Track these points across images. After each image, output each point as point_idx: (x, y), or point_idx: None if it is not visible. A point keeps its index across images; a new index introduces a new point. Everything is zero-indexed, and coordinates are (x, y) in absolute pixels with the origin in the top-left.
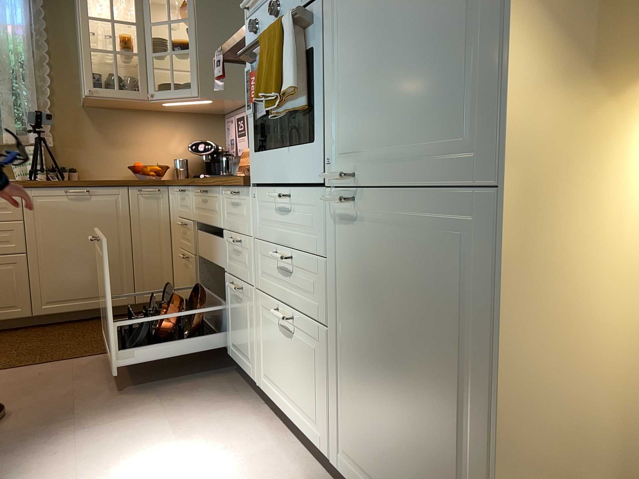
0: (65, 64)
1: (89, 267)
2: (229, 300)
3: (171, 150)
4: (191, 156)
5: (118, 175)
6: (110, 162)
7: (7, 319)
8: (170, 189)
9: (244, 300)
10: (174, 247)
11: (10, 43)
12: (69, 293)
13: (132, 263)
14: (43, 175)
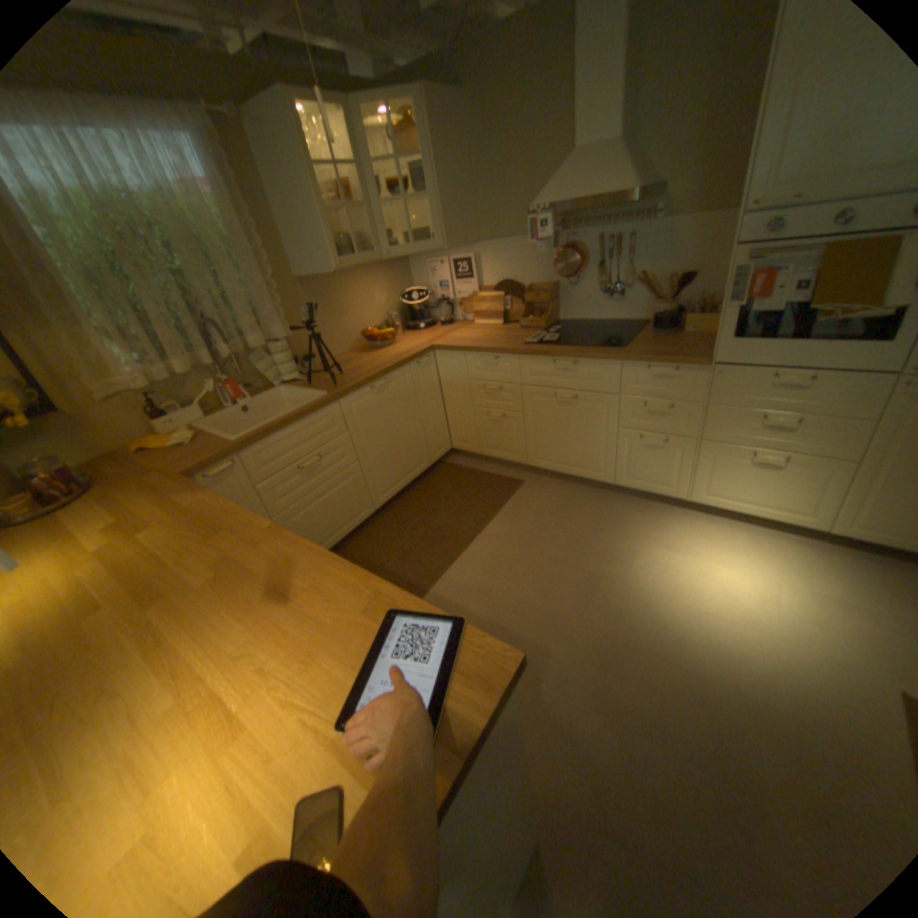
0: (261, 226)
1: (400, 450)
2: (625, 447)
3: (376, 304)
4: (392, 306)
5: (344, 347)
6: (334, 335)
7: (361, 523)
8: (442, 354)
9: (665, 447)
10: (452, 406)
11: (201, 210)
12: (393, 478)
13: (424, 433)
14: (298, 373)
